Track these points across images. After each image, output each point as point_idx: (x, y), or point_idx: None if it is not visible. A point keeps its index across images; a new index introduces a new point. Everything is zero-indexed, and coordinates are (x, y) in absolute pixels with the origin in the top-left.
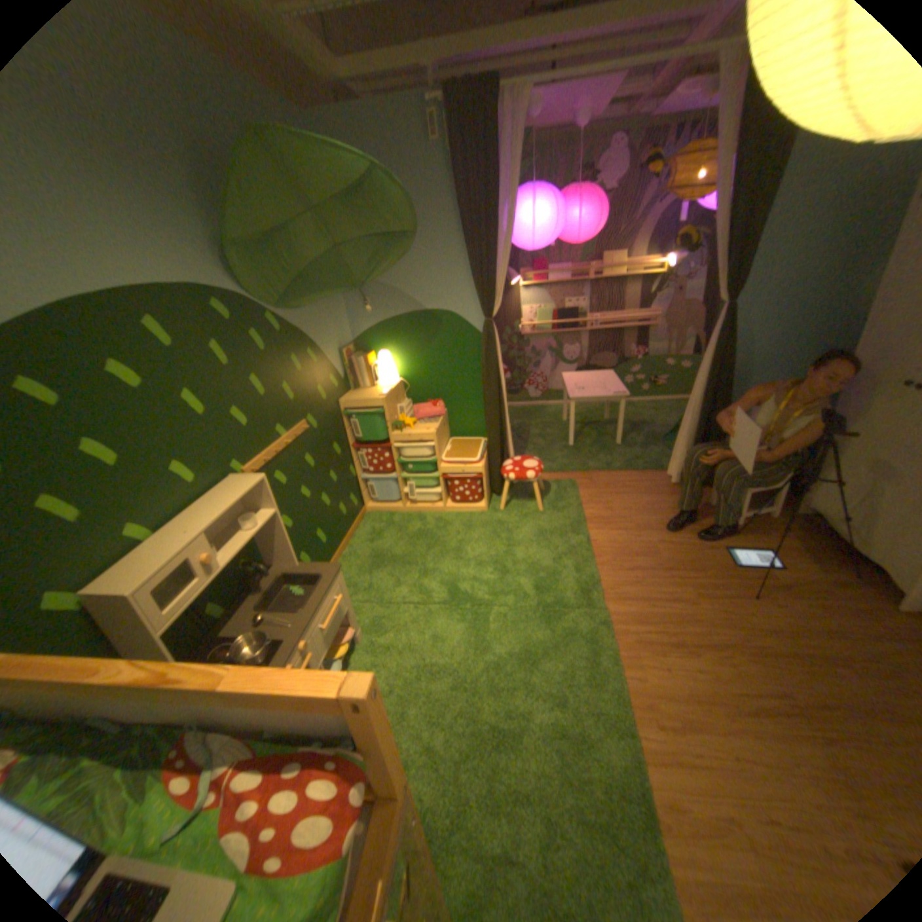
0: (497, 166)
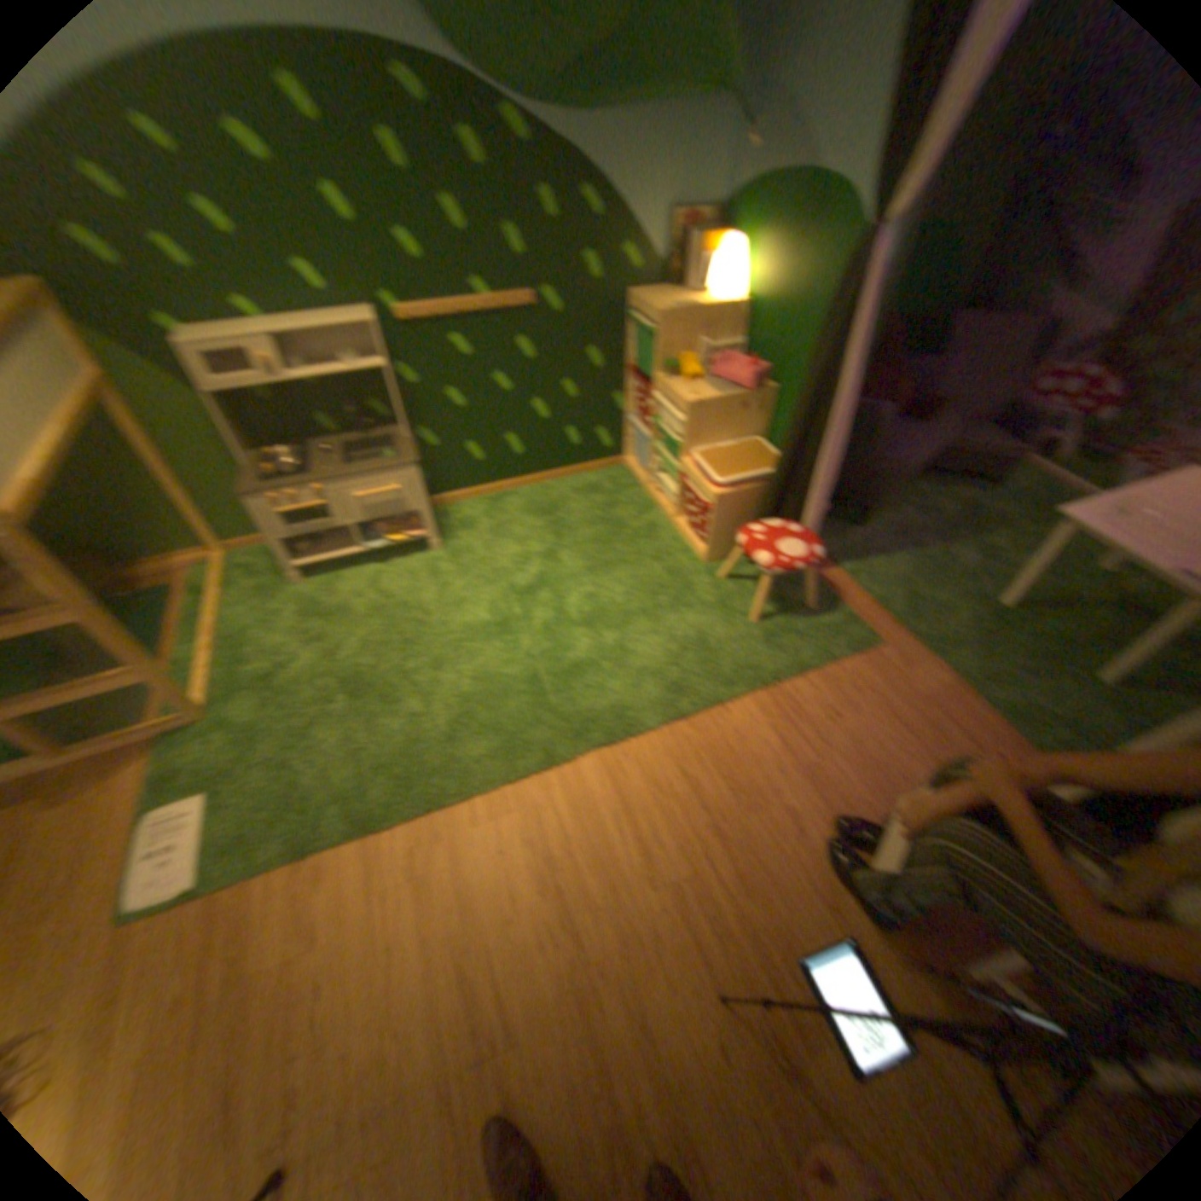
0: None
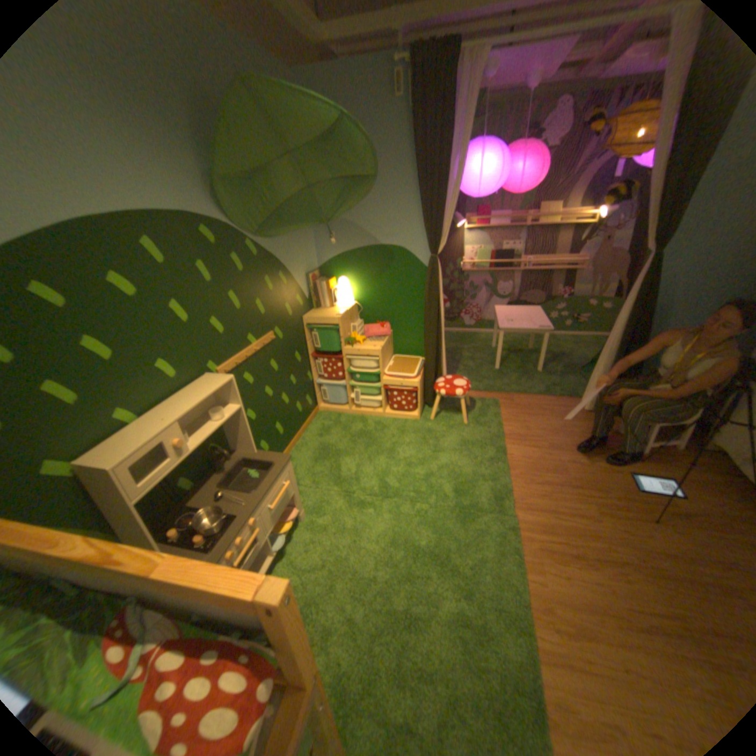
0: (452, 121)
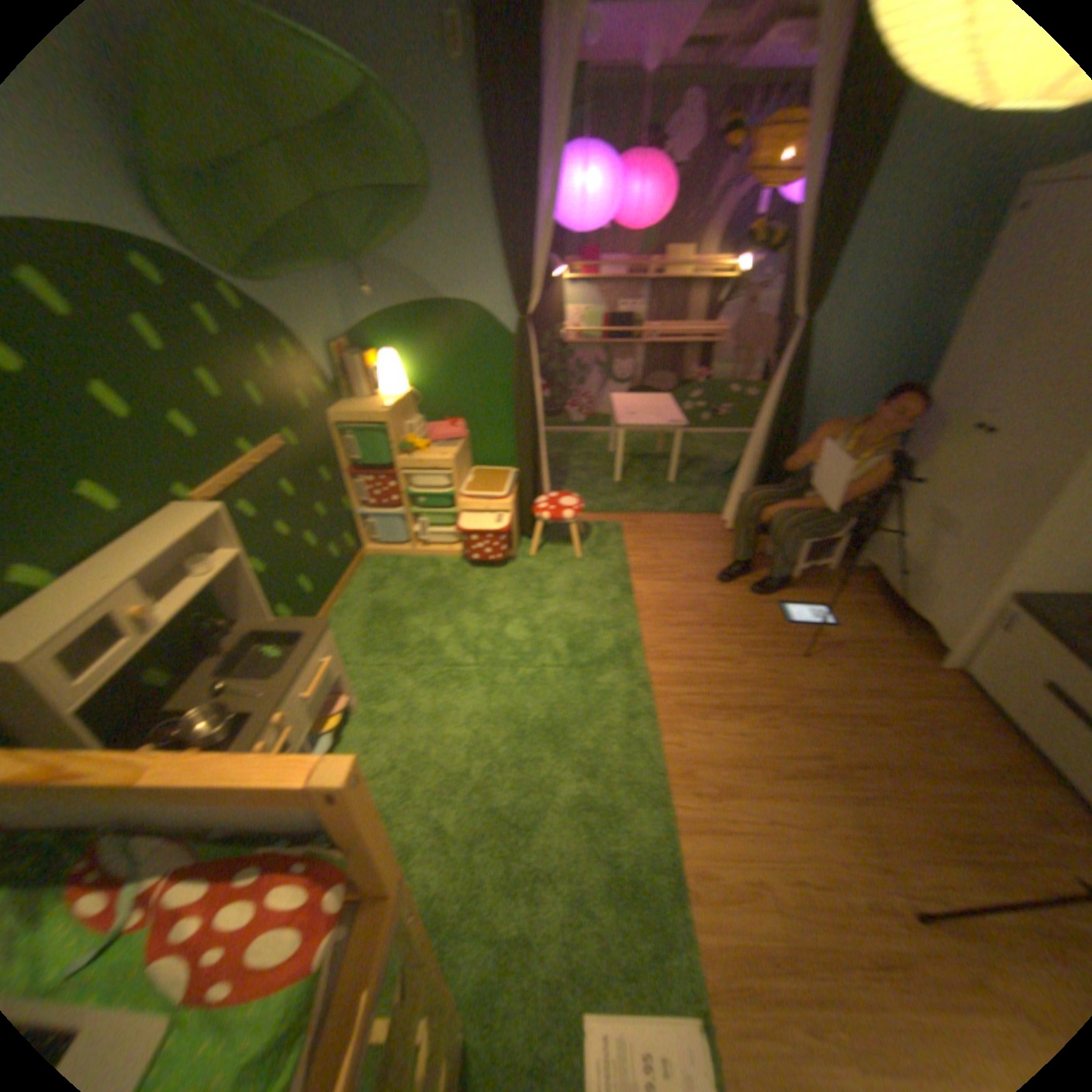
0: (542, 109)
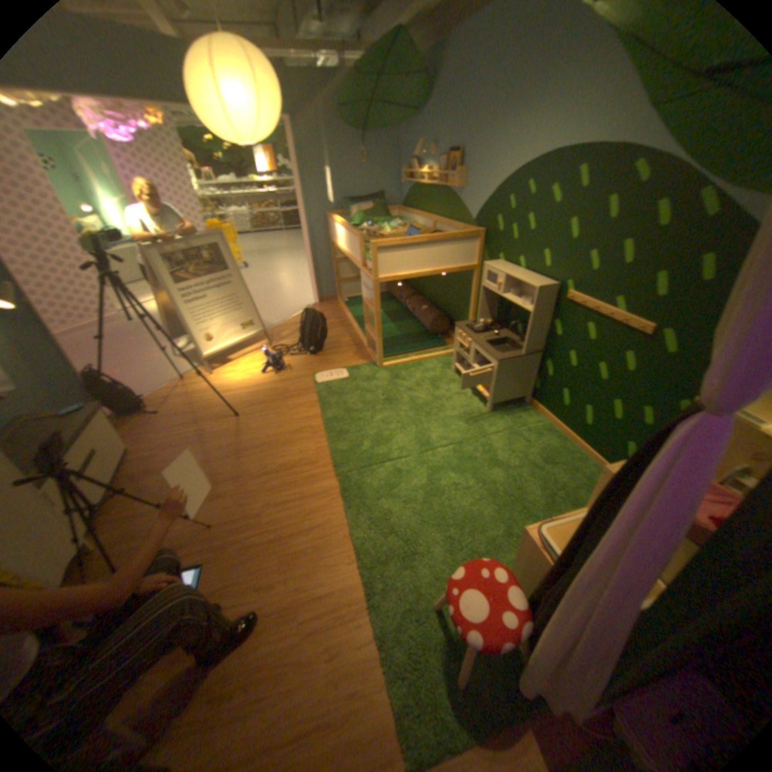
0: None
